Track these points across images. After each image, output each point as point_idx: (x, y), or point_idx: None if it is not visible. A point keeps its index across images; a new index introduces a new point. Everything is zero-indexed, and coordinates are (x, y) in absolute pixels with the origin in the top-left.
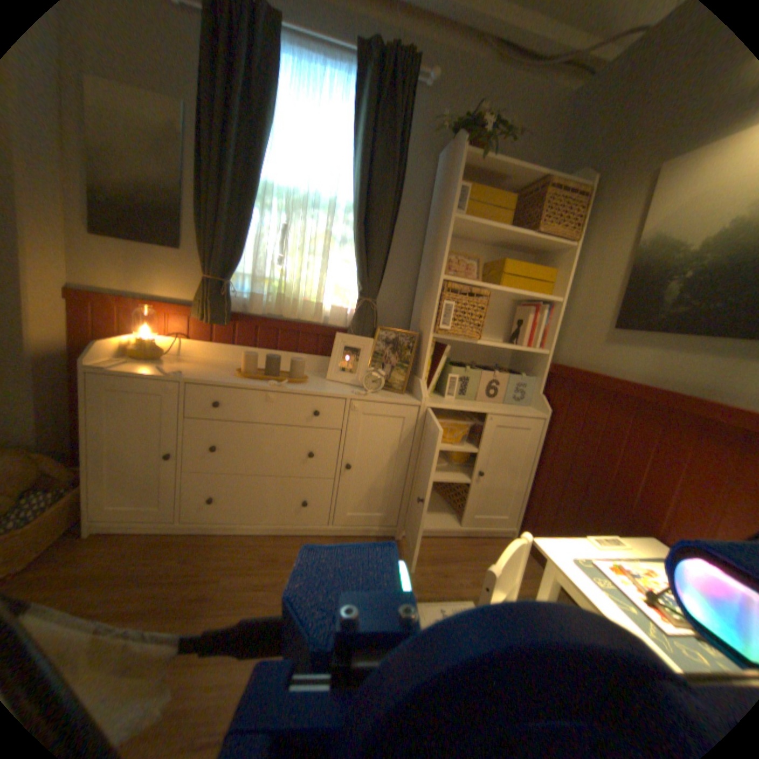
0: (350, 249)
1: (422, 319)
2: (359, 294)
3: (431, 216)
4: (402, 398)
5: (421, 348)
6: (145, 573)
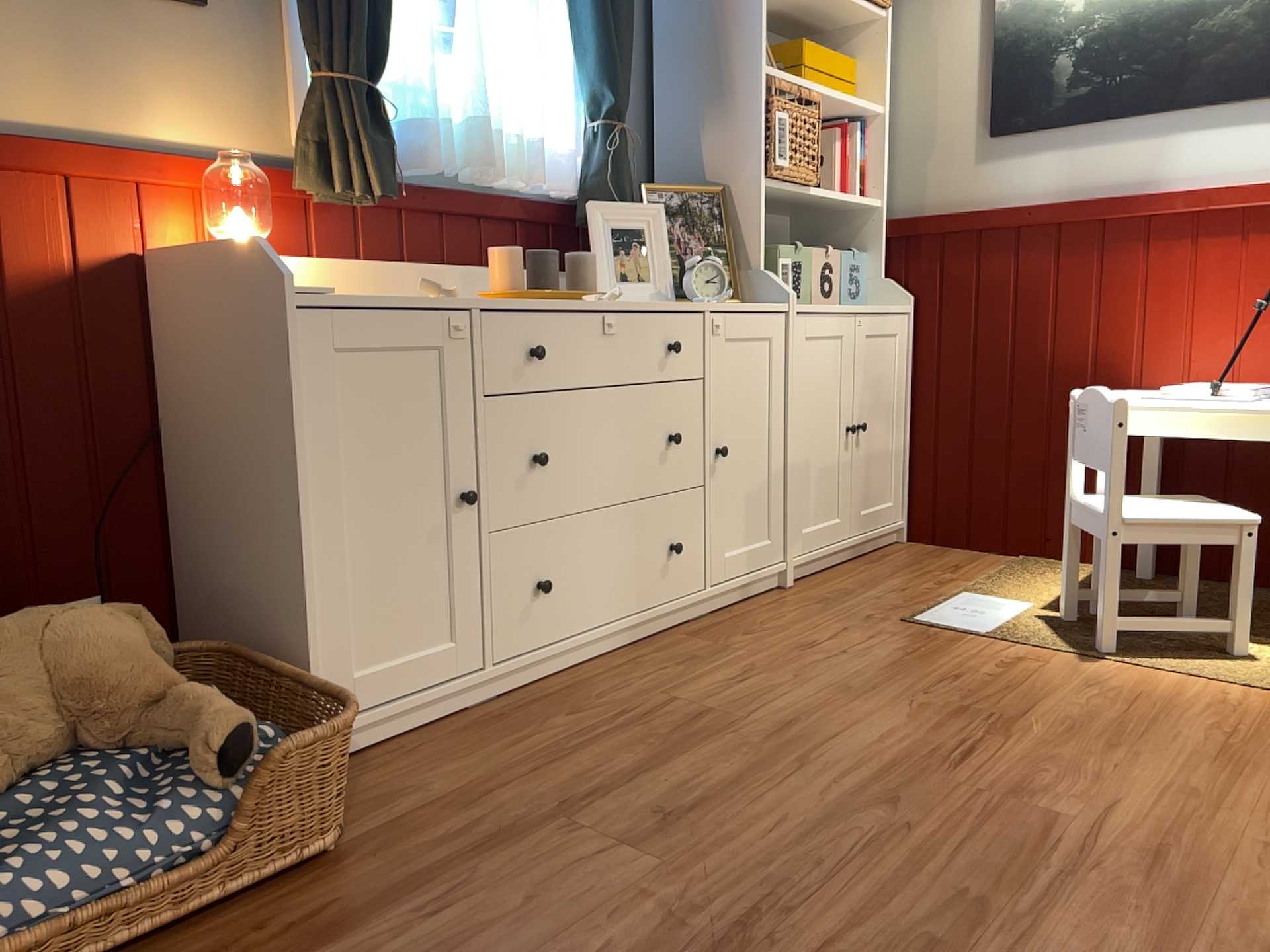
0: (557, 18)
1: (708, 160)
2: (590, 118)
3: None
4: (752, 305)
5: (729, 215)
6: (548, 742)
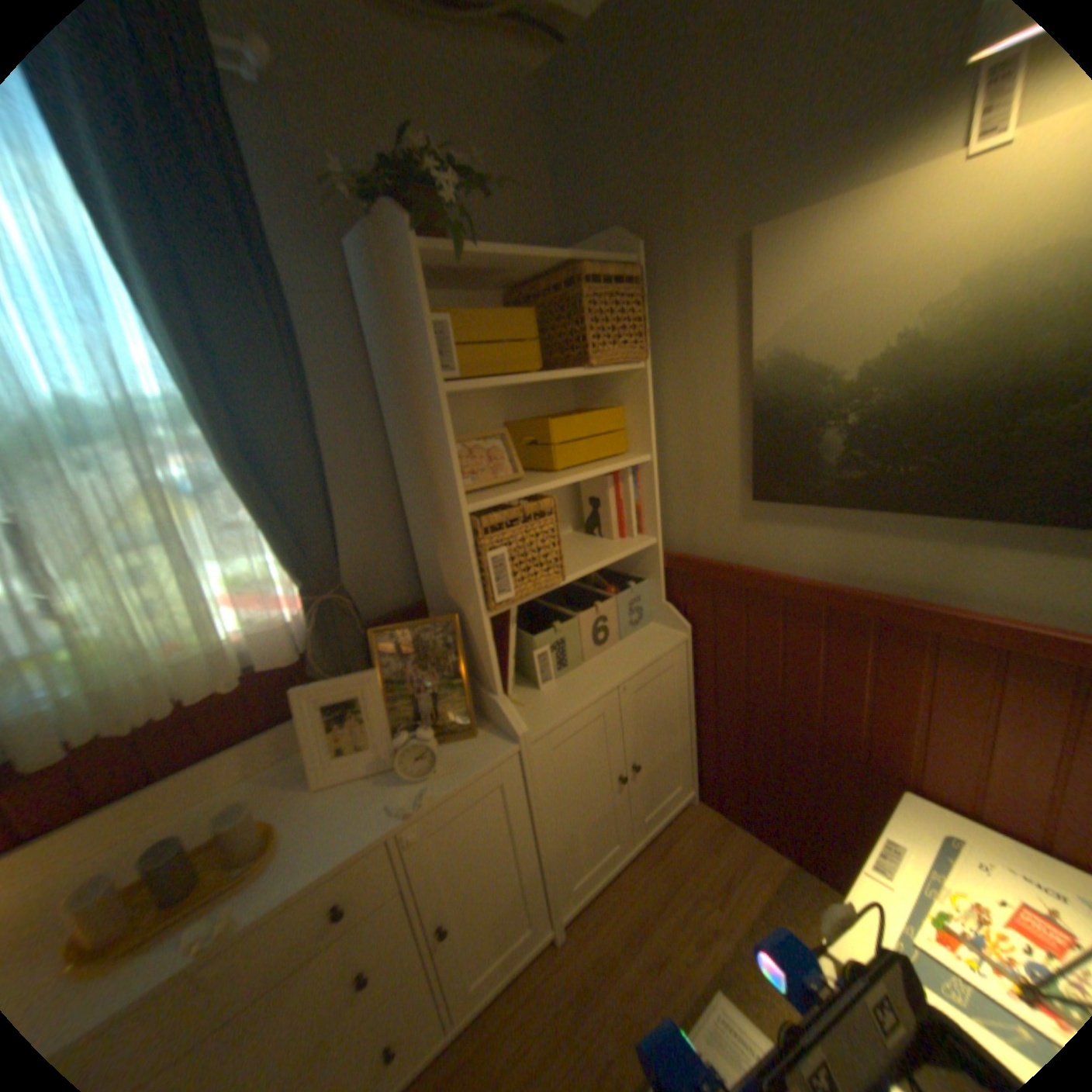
0: (232, 503)
1: (448, 578)
2: (299, 585)
3: (380, 372)
4: (482, 750)
5: (470, 634)
6: None
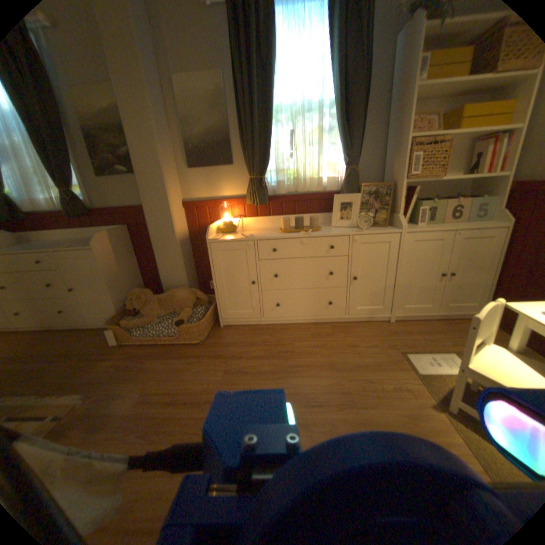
0: (335, 134)
1: (394, 171)
2: (345, 164)
3: (394, 89)
4: (387, 229)
5: (396, 192)
6: (255, 340)
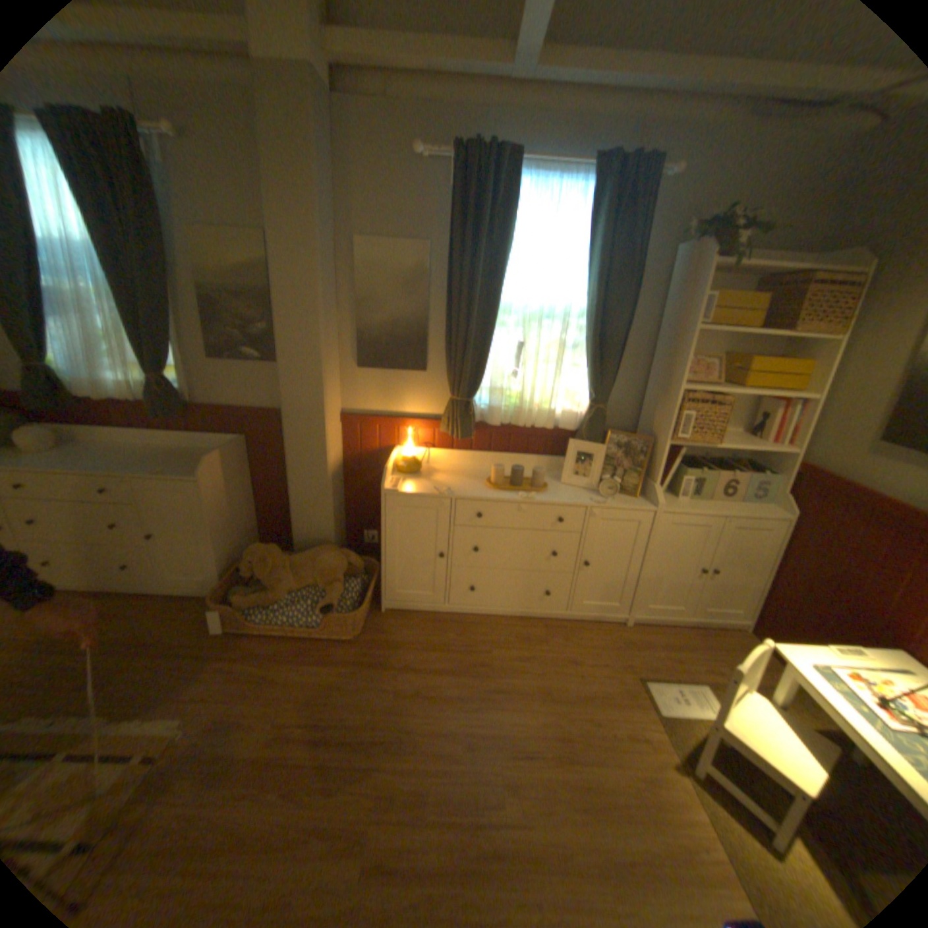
0: (580, 356)
1: (655, 421)
2: (589, 399)
3: (666, 312)
4: (637, 503)
5: (654, 452)
6: (436, 643)
